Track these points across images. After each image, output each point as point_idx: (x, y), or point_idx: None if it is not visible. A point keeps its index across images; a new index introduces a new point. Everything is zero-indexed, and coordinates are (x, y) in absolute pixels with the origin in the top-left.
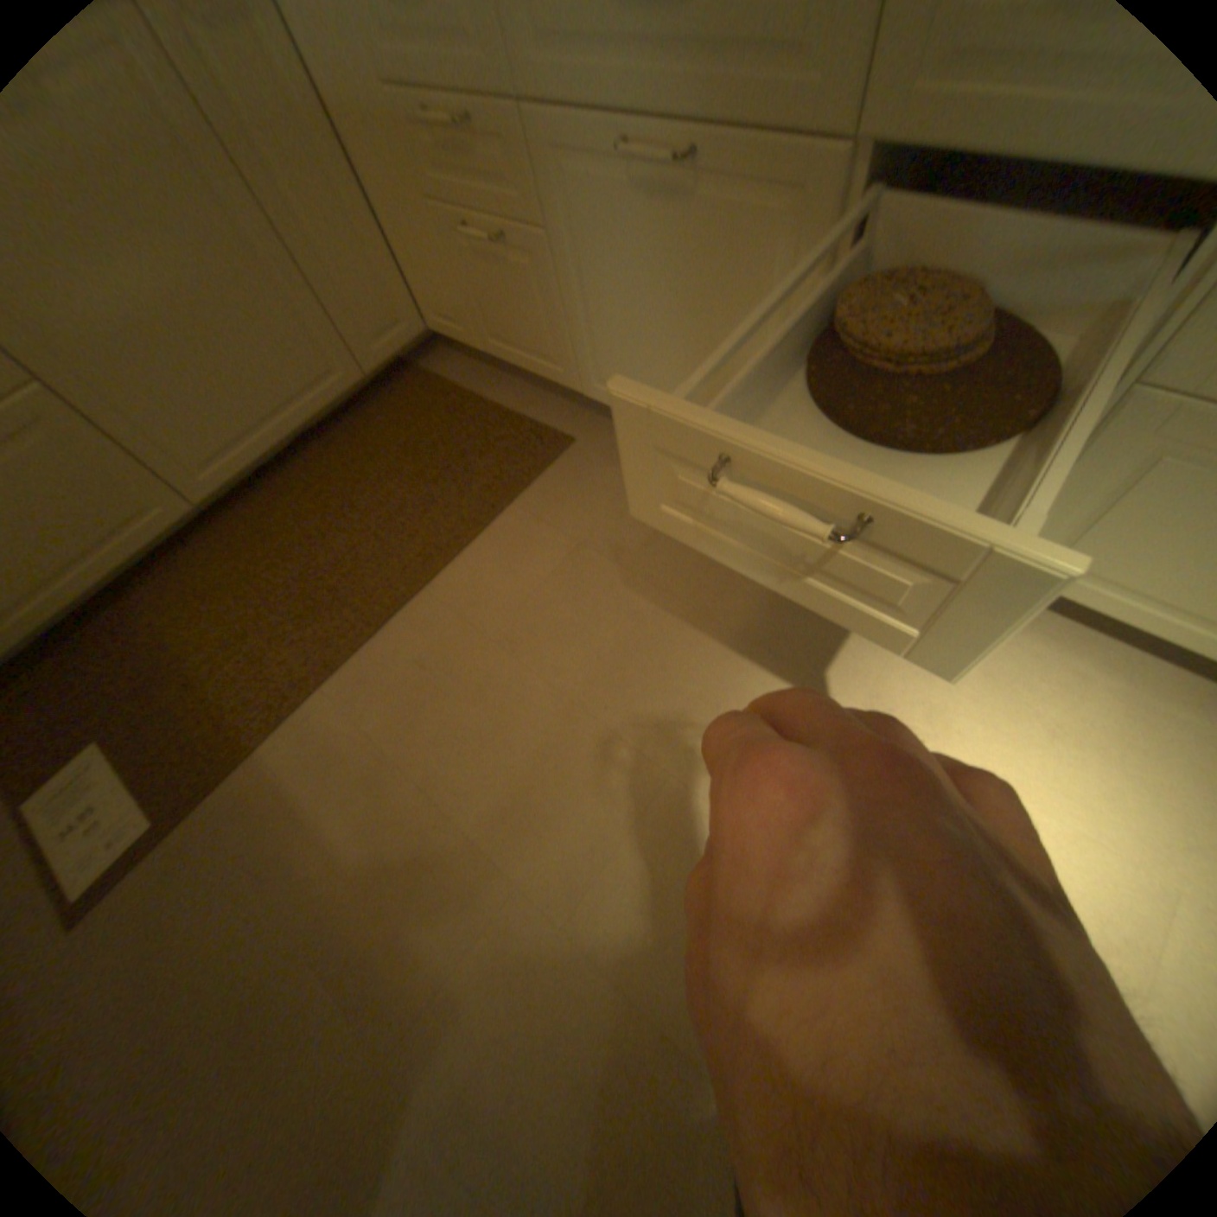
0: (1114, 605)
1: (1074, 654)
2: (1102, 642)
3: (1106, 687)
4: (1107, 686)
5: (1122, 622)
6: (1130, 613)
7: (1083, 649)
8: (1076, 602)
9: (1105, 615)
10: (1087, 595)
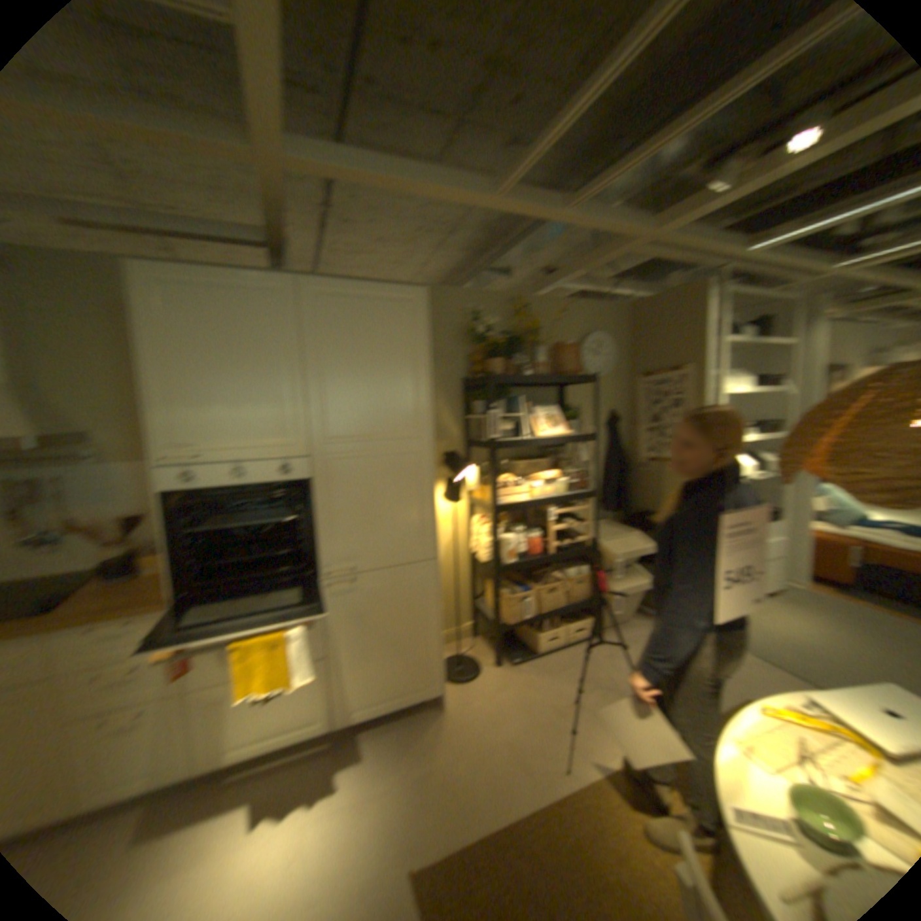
0: (235, 760)
1: (242, 788)
2: (250, 776)
3: (256, 789)
4: (257, 789)
5: (243, 763)
6: (241, 759)
7: (245, 784)
8: (226, 769)
9: (237, 765)
10: (226, 763)
